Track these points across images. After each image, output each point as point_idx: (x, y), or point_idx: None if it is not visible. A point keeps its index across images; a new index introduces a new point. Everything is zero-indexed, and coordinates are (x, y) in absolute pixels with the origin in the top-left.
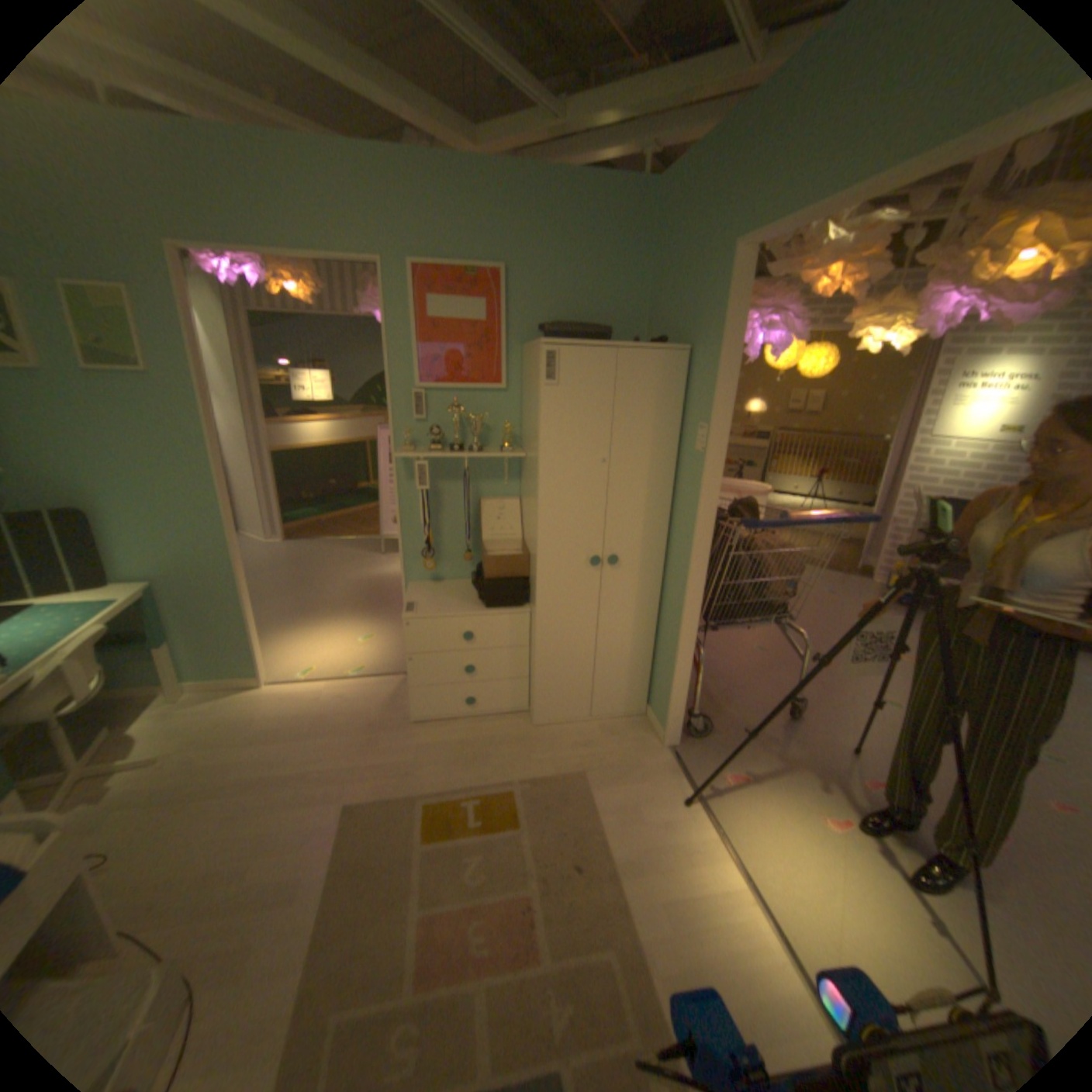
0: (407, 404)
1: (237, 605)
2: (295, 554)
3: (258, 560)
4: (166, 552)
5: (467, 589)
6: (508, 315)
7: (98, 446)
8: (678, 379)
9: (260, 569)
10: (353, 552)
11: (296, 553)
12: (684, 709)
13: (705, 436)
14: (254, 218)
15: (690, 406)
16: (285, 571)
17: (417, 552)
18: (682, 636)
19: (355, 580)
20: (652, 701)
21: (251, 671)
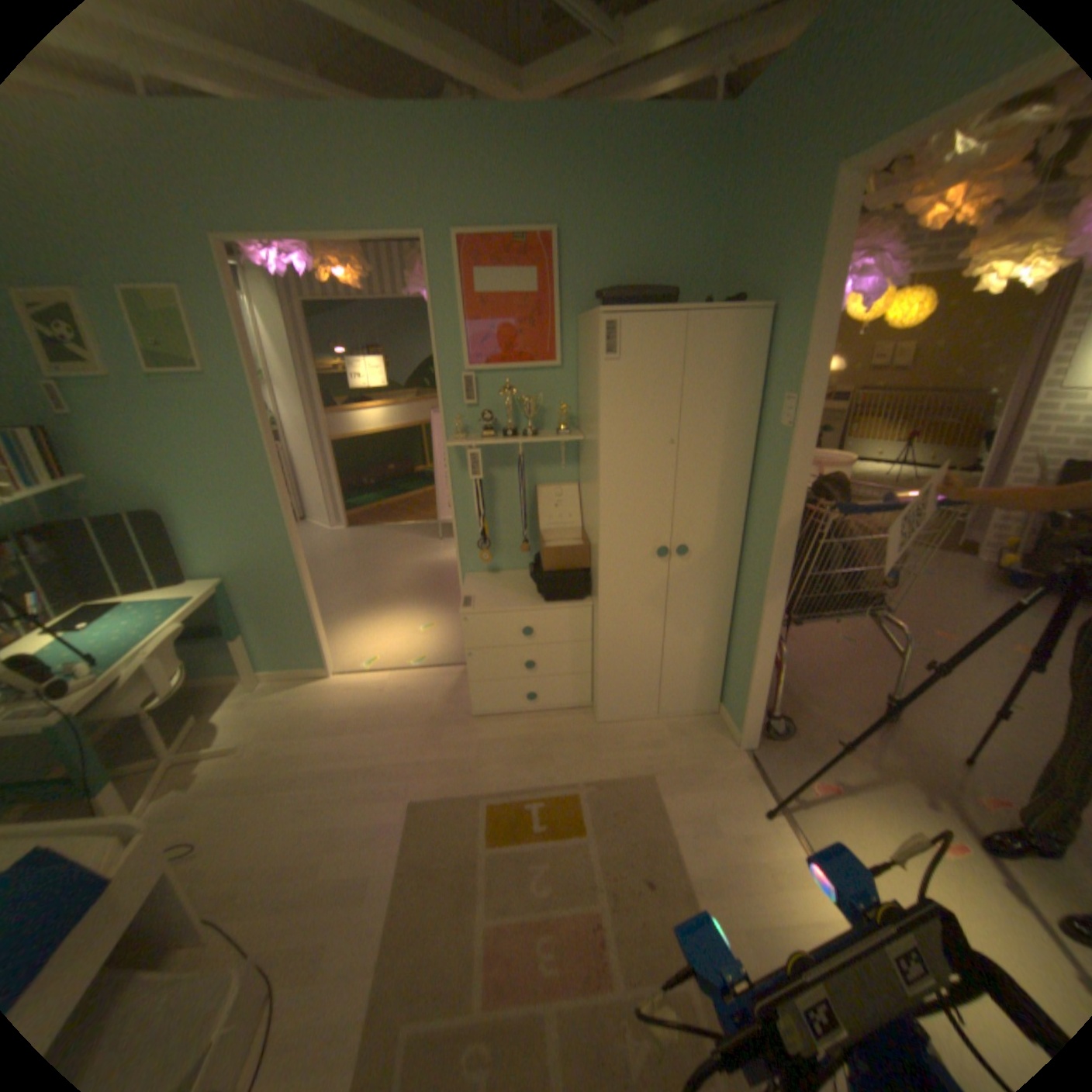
0: (457, 388)
1: (302, 599)
2: (358, 541)
3: (324, 548)
4: (234, 548)
5: (525, 580)
6: (562, 283)
7: (165, 448)
8: (759, 342)
9: (326, 557)
10: (412, 538)
11: (358, 539)
12: (764, 711)
13: (793, 407)
14: (294, 200)
15: (774, 372)
16: (349, 558)
17: (473, 543)
18: (763, 633)
19: (415, 567)
20: (727, 699)
21: (319, 662)
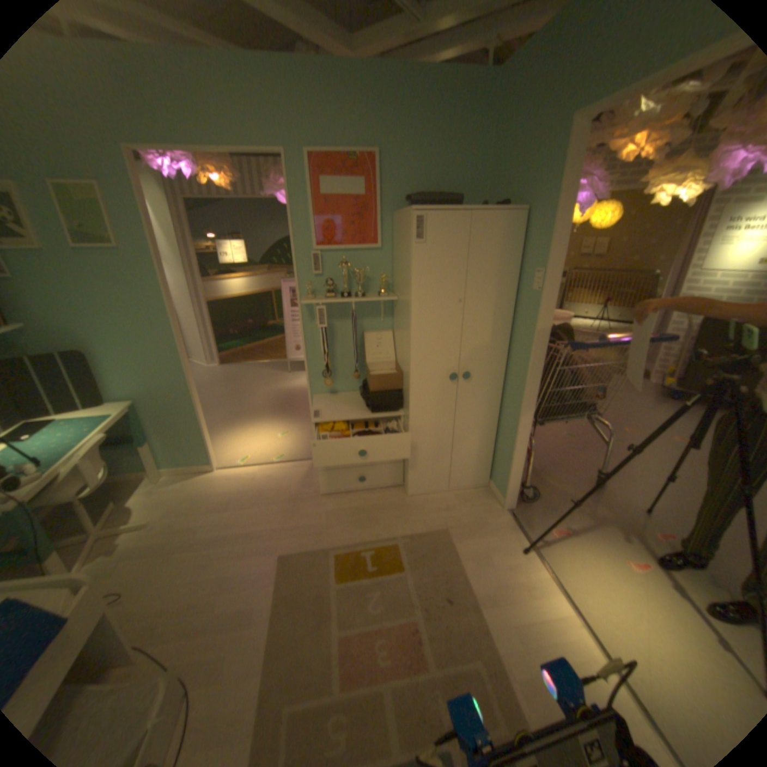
0: (307, 262)
1: (193, 414)
2: (228, 374)
3: (203, 379)
4: (141, 378)
5: (356, 398)
6: (381, 189)
7: (87, 303)
8: (518, 233)
9: (205, 386)
10: (268, 371)
11: (228, 373)
12: (520, 483)
13: (542, 277)
14: (186, 121)
15: (528, 254)
16: (222, 386)
17: (318, 372)
18: (520, 430)
19: (272, 392)
20: (494, 476)
21: (206, 460)
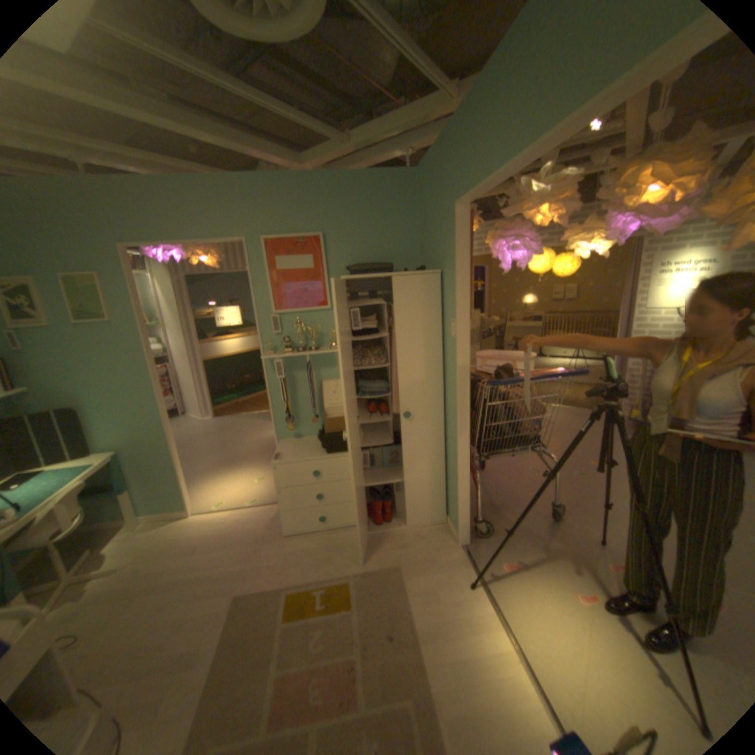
0: (269, 324)
1: (170, 463)
2: (219, 426)
3: (195, 432)
4: (125, 431)
5: (317, 442)
6: (328, 263)
7: (82, 368)
8: (435, 292)
9: (196, 438)
10: (256, 422)
11: (220, 425)
12: (469, 517)
13: (455, 327)
14: (168, 224)
15: (446, 308)
16: (212, 438)
17: (283, 419)
18: (459, 464)
19: (256, 441)
20: (450, 513)
21: (181, 507)
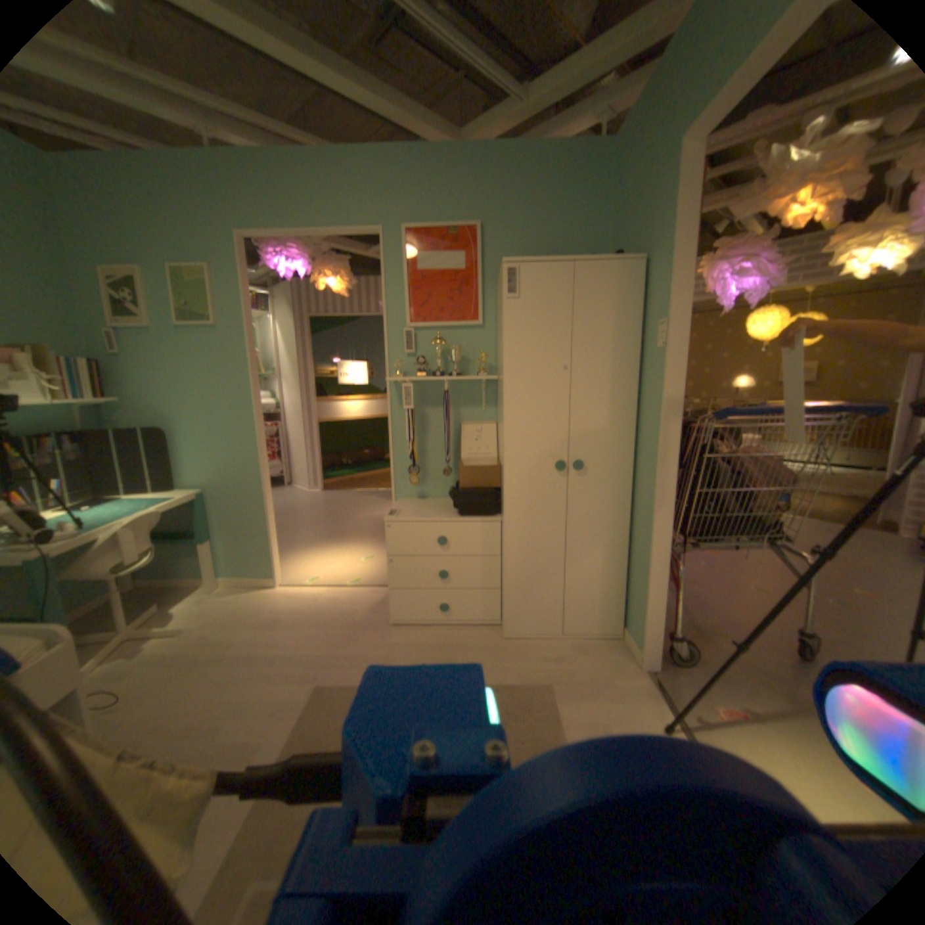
0: (400, 341)
1: (262, 512)
2: (328, 499)
3: (300, 502)
4: (215, 465)
5: (446, 504)
6: (484, 263)
7: (178, 381)
8: (636, 286)
9: (300, 508)
10: (372, 499)
11: (329, 498)
12: (664, 629)
13: (665, 329)
14: (293, 207)
15: (650, 309)
16: (318, 510)
17: (406, 471)
18: (655, 542)
19: (369, 518)
20: (630, 624)
21: (269, 572)
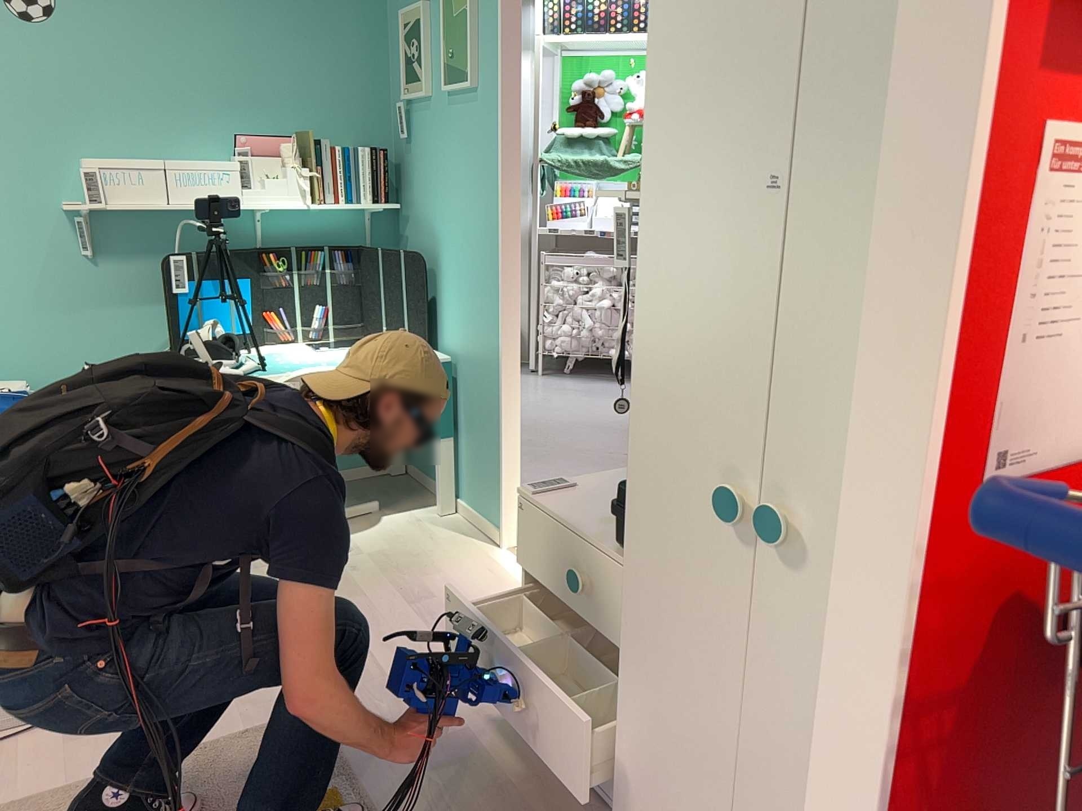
0: None
1: (498, 415)
2: None
3: None
4: (466, 320)
5: None
6: None
7: (446, 181)
8: None
9: None
10: None
11: None
12: None
13: None
14: None
15: None
16: None
17: None
18: None
19: None
20: None
21: (499, 519)
